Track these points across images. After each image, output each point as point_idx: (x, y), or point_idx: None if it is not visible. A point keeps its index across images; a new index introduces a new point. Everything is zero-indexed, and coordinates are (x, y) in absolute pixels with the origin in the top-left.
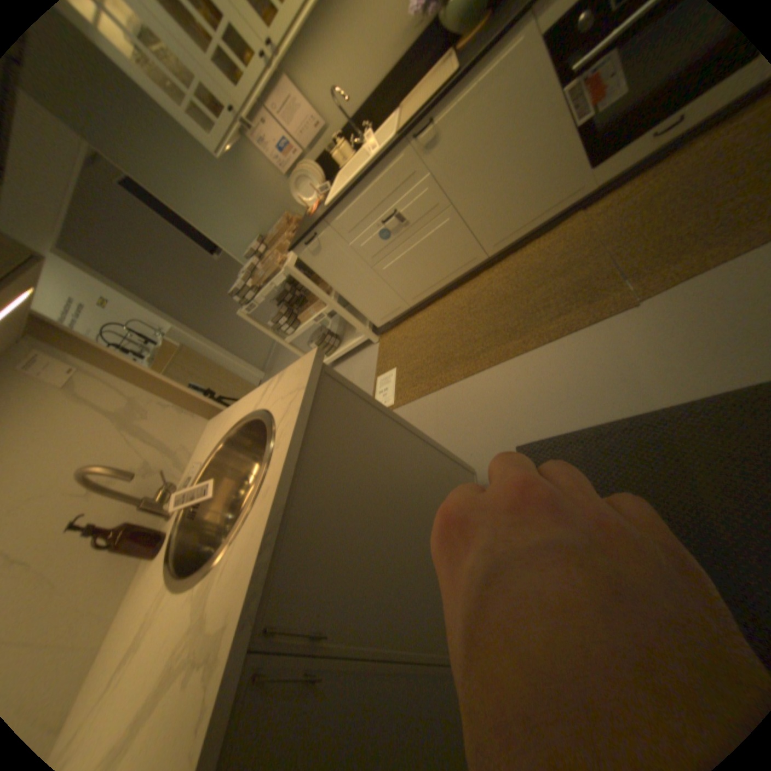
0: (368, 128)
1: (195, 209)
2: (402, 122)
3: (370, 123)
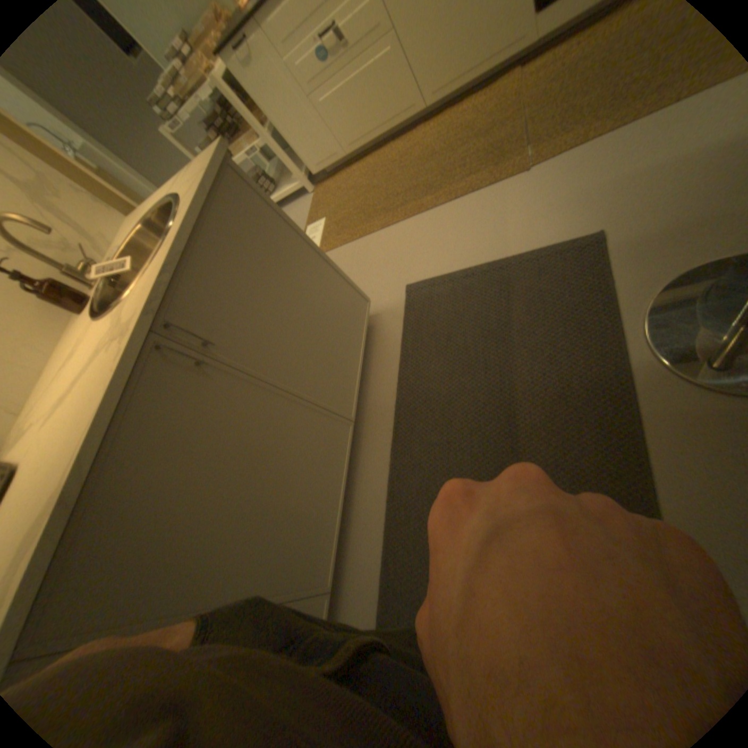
0: None
1: None
2: None
3: None
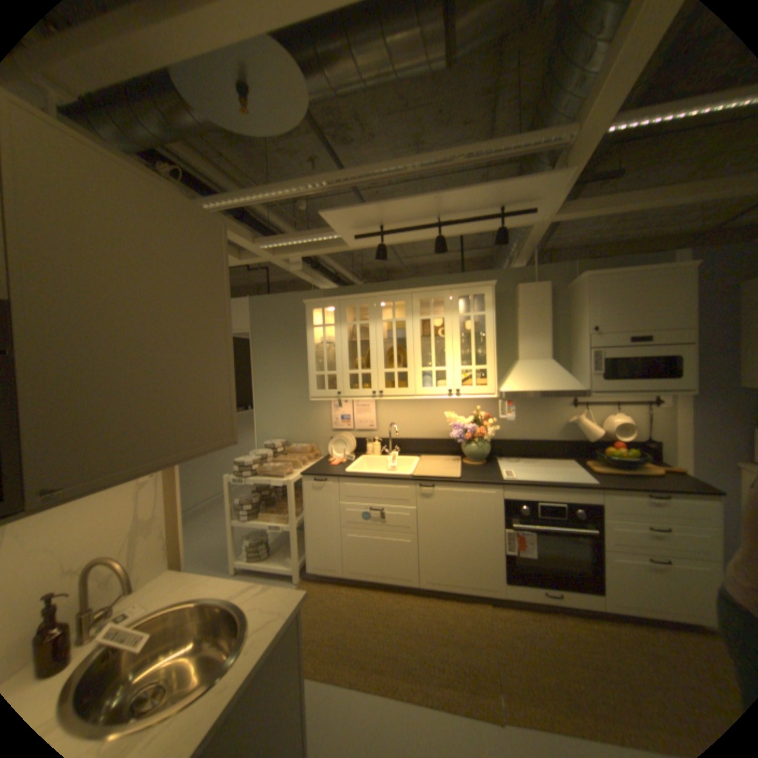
0: (396, 451)
1: (265, 397)
2: (417, 472)
3: (399, 449)
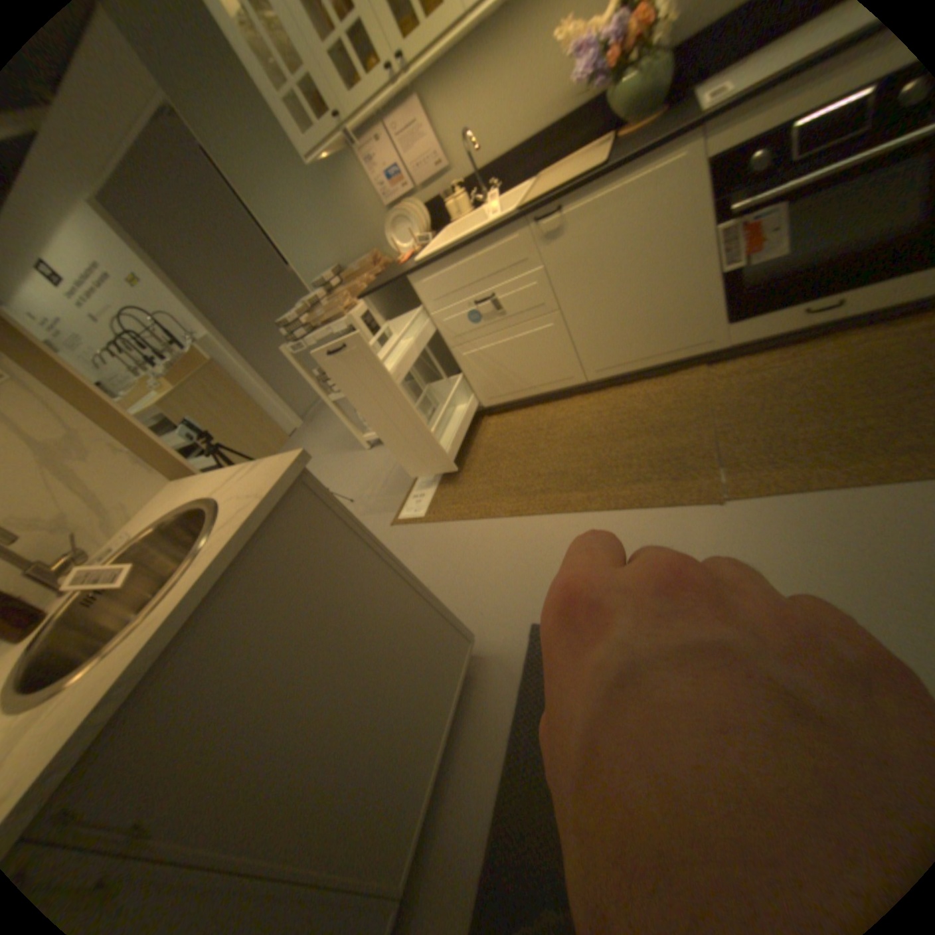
0: (494, 188)
1: (269, 209)
2: (527, 197)
3: (499, 182)
